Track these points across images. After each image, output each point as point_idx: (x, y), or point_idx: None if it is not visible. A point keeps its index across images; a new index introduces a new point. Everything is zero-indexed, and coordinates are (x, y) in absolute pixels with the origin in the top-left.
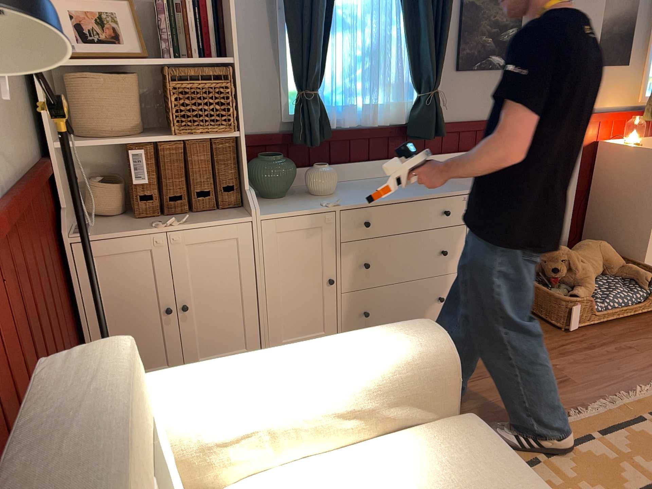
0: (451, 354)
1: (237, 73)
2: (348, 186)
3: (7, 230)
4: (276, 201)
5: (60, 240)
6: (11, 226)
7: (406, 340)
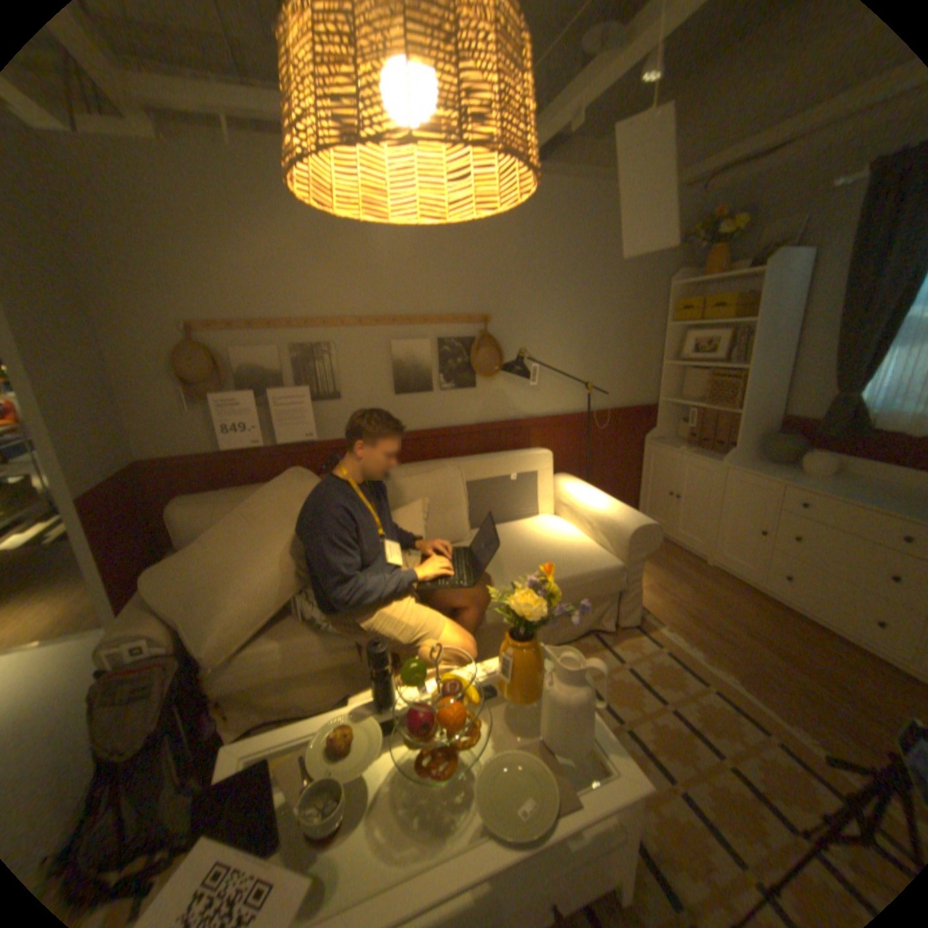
0: (634, 534)
1: (755, 376)
2: (859, 482)
3: (586, 423)
4: (769, 465)
5: (644, 440)
6: (591, 422)
7: (627, 517)
